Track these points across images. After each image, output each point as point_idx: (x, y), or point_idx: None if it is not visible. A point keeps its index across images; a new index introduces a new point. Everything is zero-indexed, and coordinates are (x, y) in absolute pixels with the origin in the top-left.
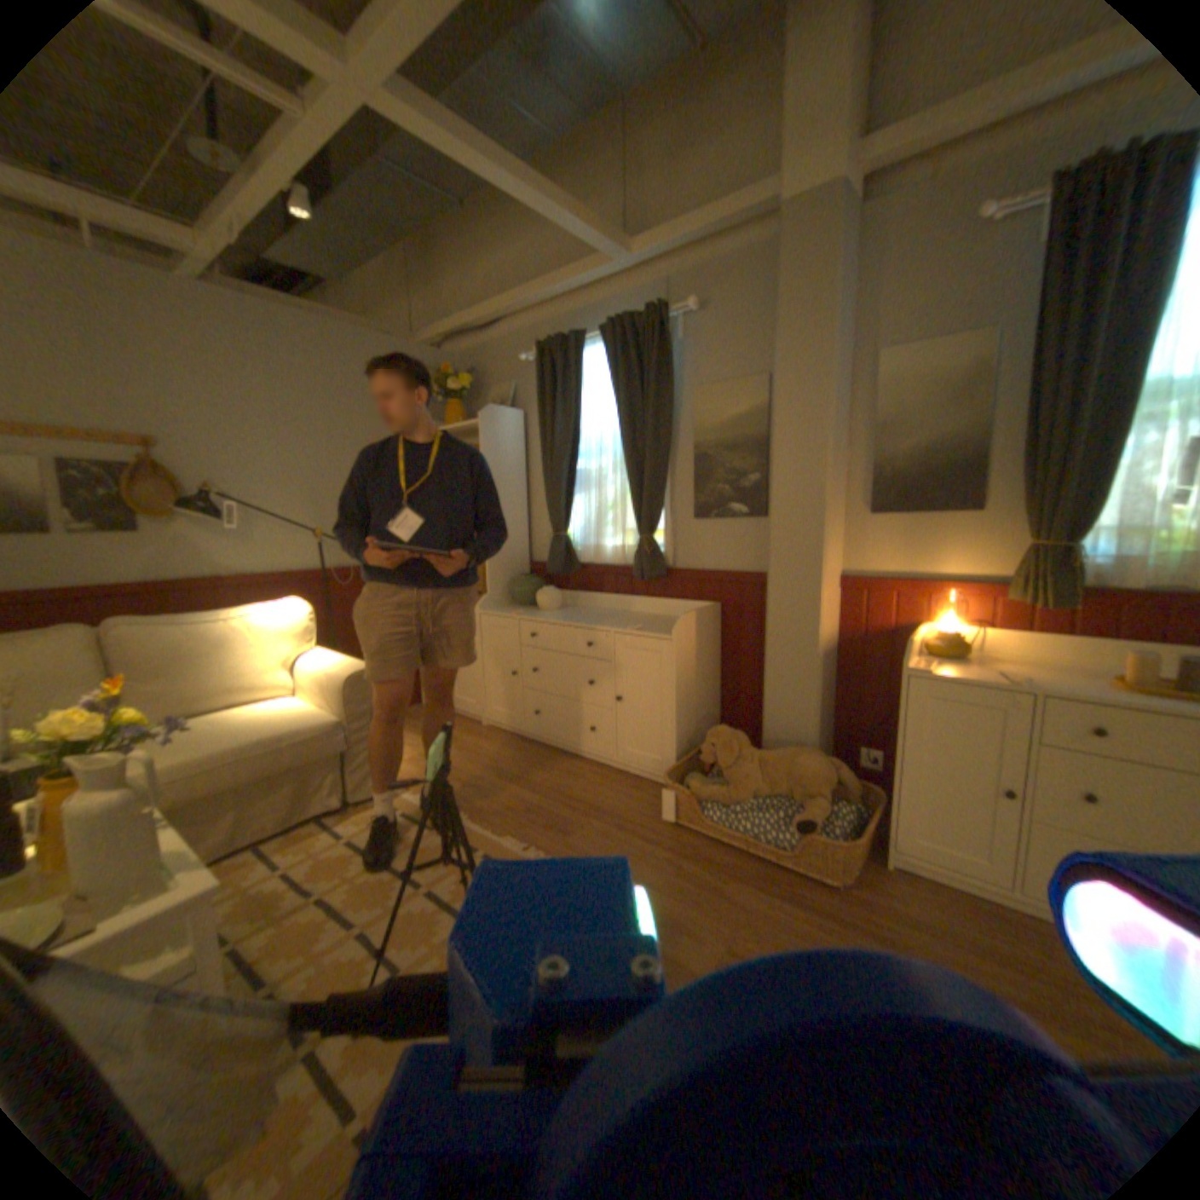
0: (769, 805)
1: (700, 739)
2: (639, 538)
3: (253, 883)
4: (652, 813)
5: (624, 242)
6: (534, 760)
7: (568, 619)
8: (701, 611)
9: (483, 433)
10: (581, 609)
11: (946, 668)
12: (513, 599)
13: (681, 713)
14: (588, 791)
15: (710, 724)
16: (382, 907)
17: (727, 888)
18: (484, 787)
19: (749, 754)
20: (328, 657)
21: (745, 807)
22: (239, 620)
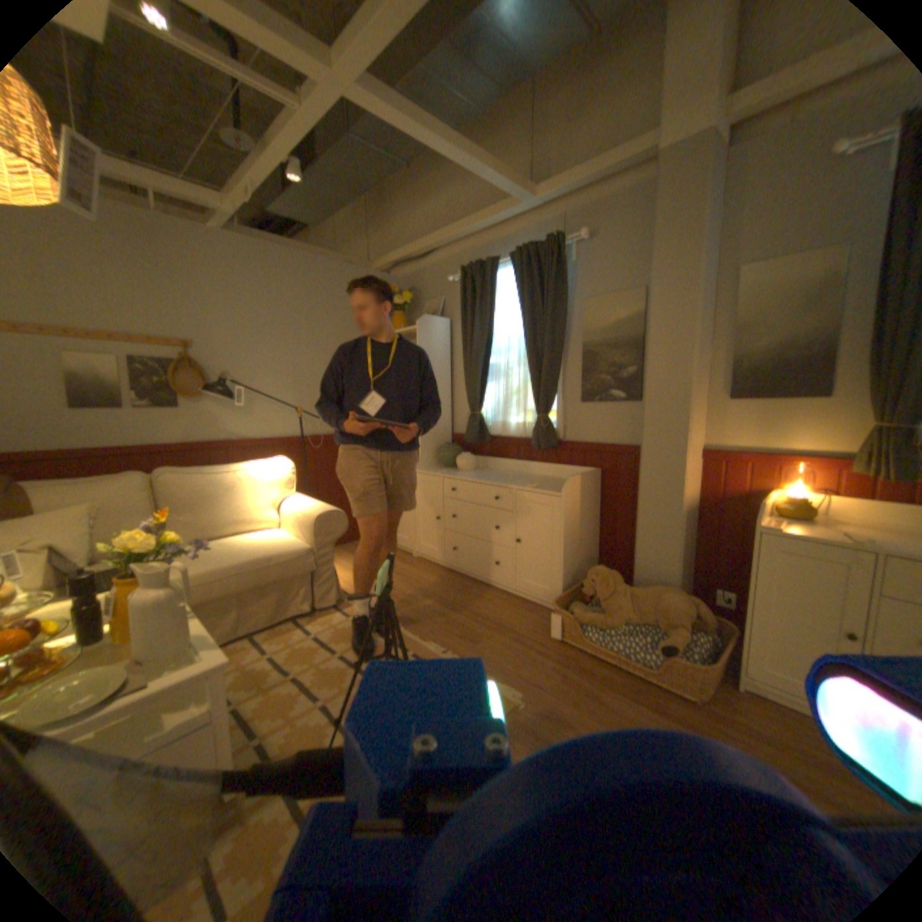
0: (639, 632)
1: (583, 576)
2: (537, 416)
3: (249, 662)
4: (543, 632)
5: (531, 188)
6: (451, 585)
7: (480, 478)
8: (585, 475)
9: (419, 336)
10: (490, 471)
11: (795, 528)
12: (439, 461)
13: (567, 554)
14: (493, 611)
15: (591, 564)
16: (339, 687)
17: (603, 695)
18: (414, 603)
19: (623, 589)
20: (304, 500)
21: (619, 632)
22: (244, 472)
